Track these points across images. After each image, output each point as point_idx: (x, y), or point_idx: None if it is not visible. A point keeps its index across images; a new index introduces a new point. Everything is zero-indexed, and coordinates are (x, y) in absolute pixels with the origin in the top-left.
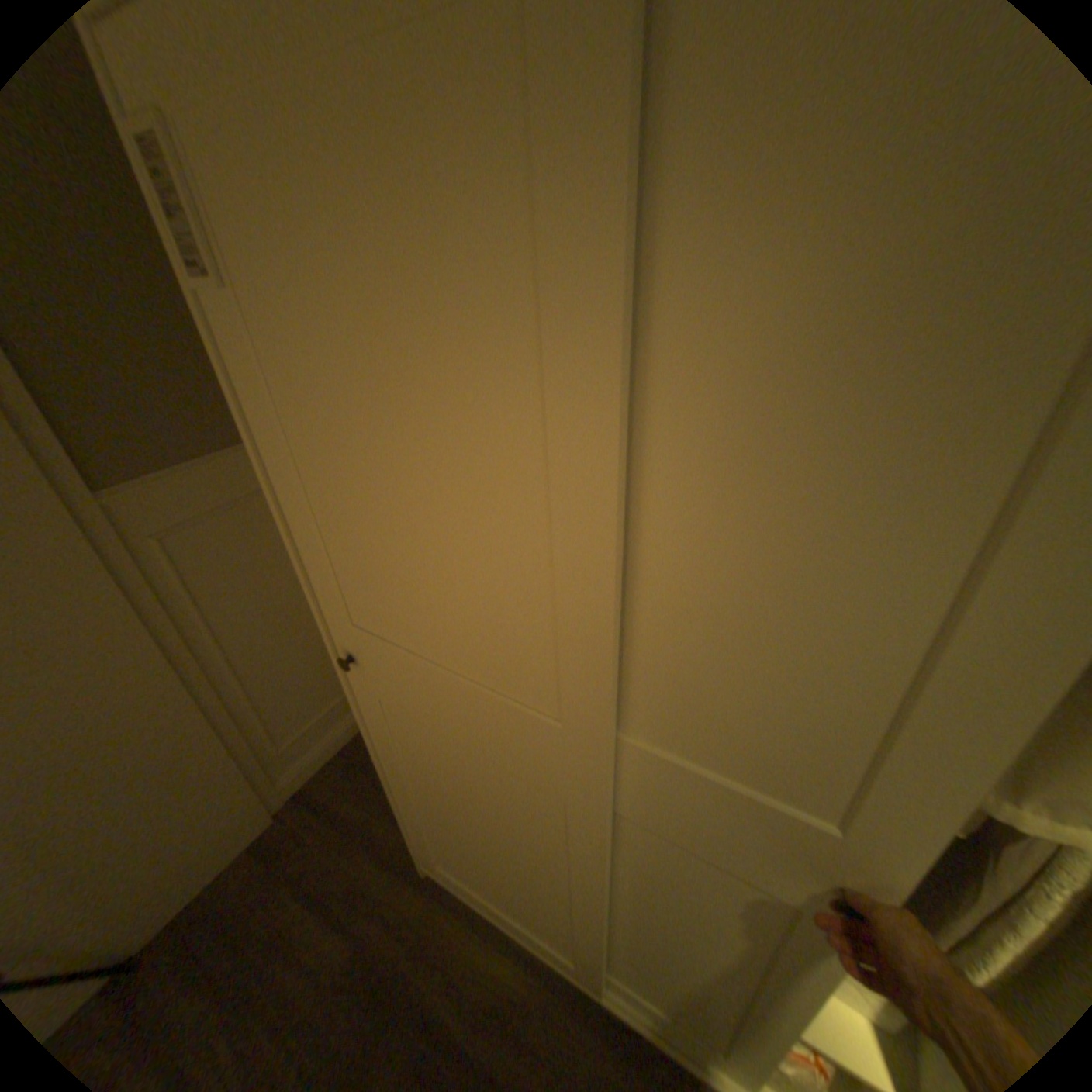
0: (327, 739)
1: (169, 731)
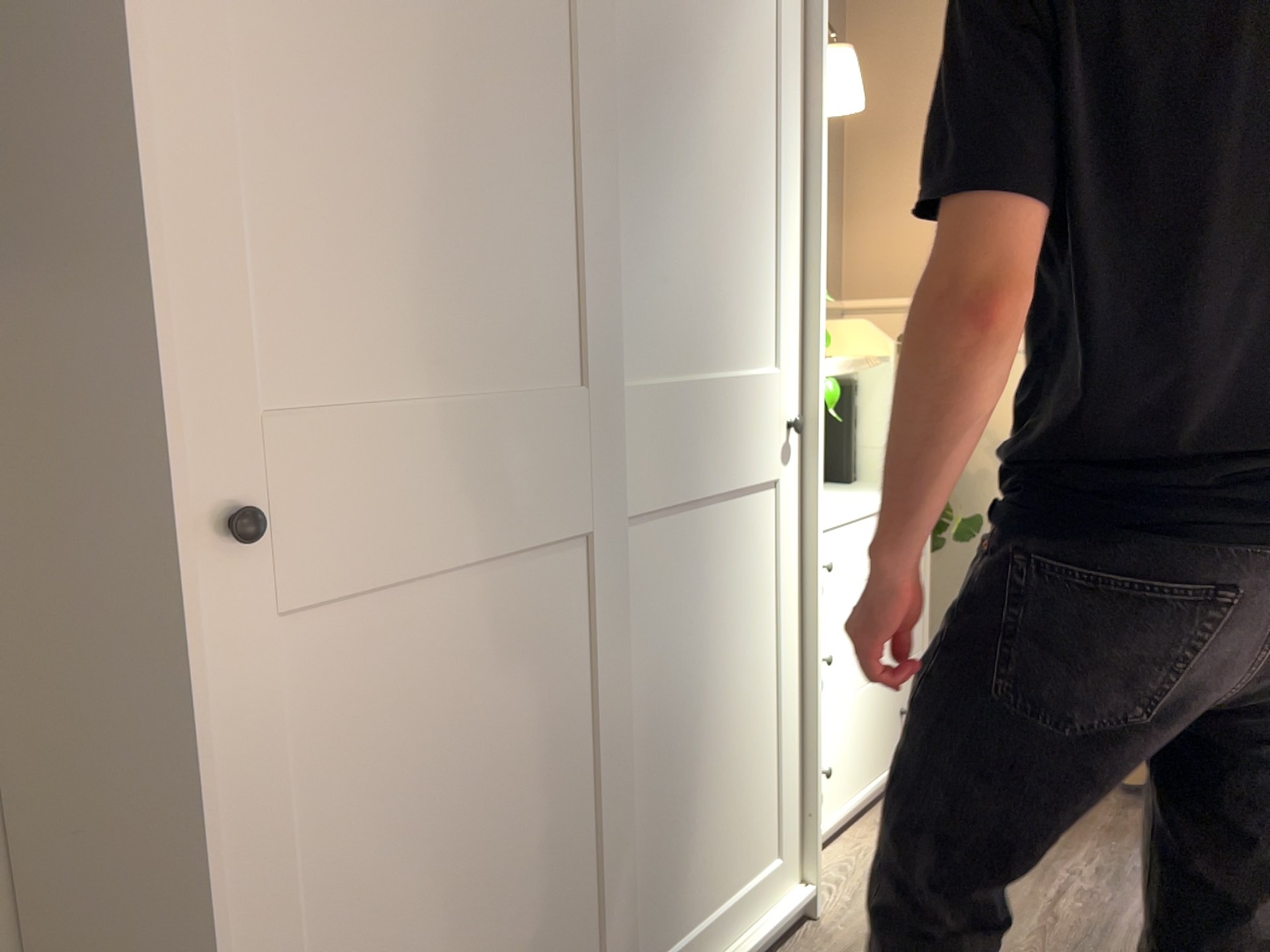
0: None
1: None
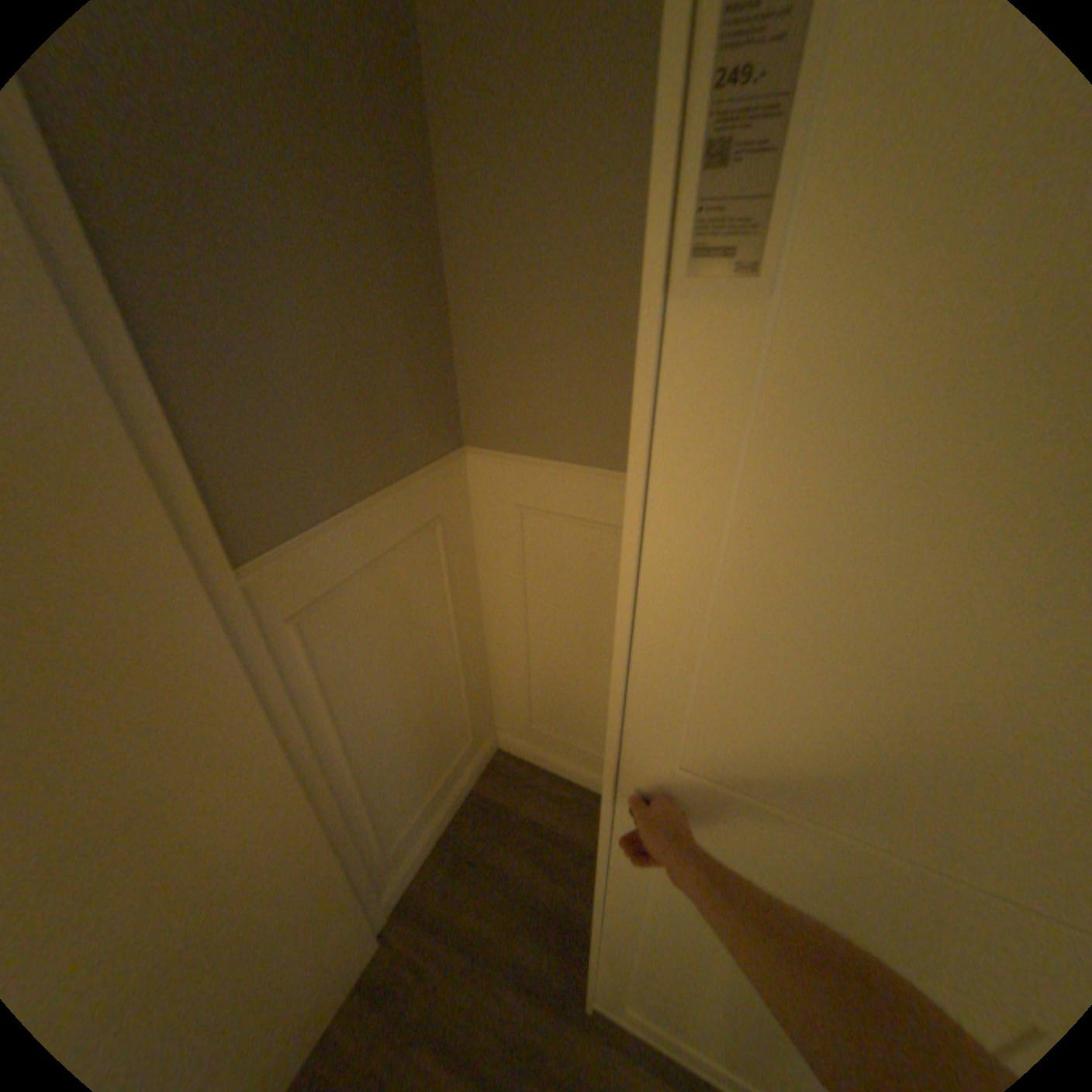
0: (428, 829)
1: (293, 870)
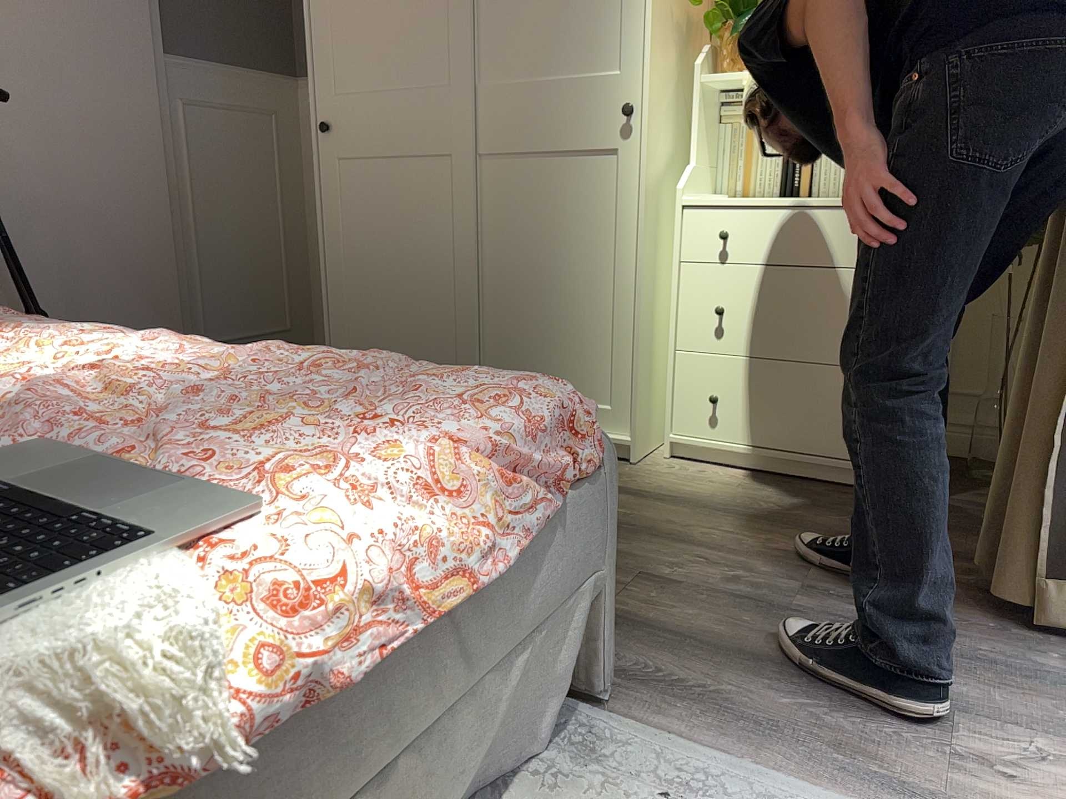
0: None
1: (157, 245)
